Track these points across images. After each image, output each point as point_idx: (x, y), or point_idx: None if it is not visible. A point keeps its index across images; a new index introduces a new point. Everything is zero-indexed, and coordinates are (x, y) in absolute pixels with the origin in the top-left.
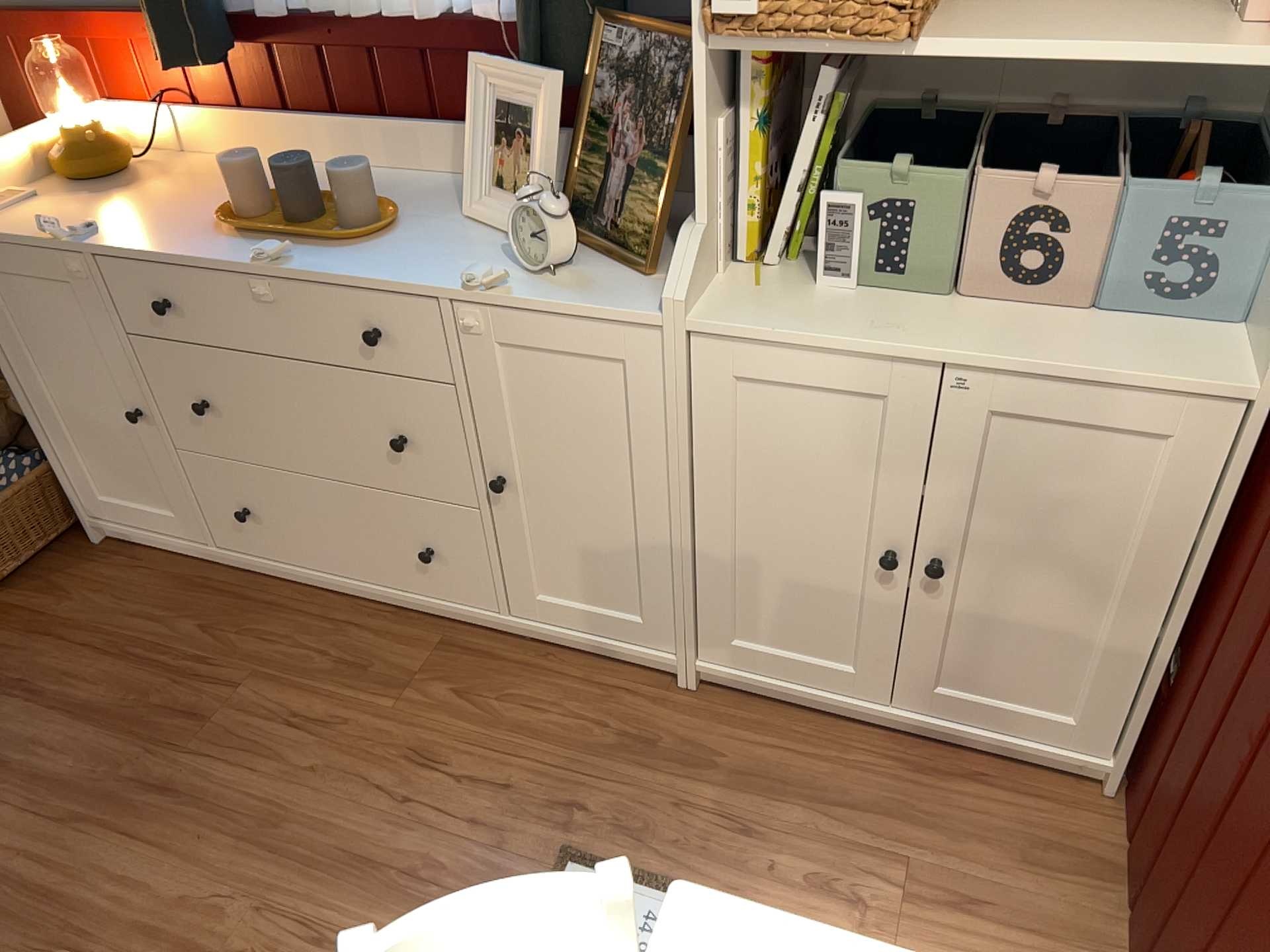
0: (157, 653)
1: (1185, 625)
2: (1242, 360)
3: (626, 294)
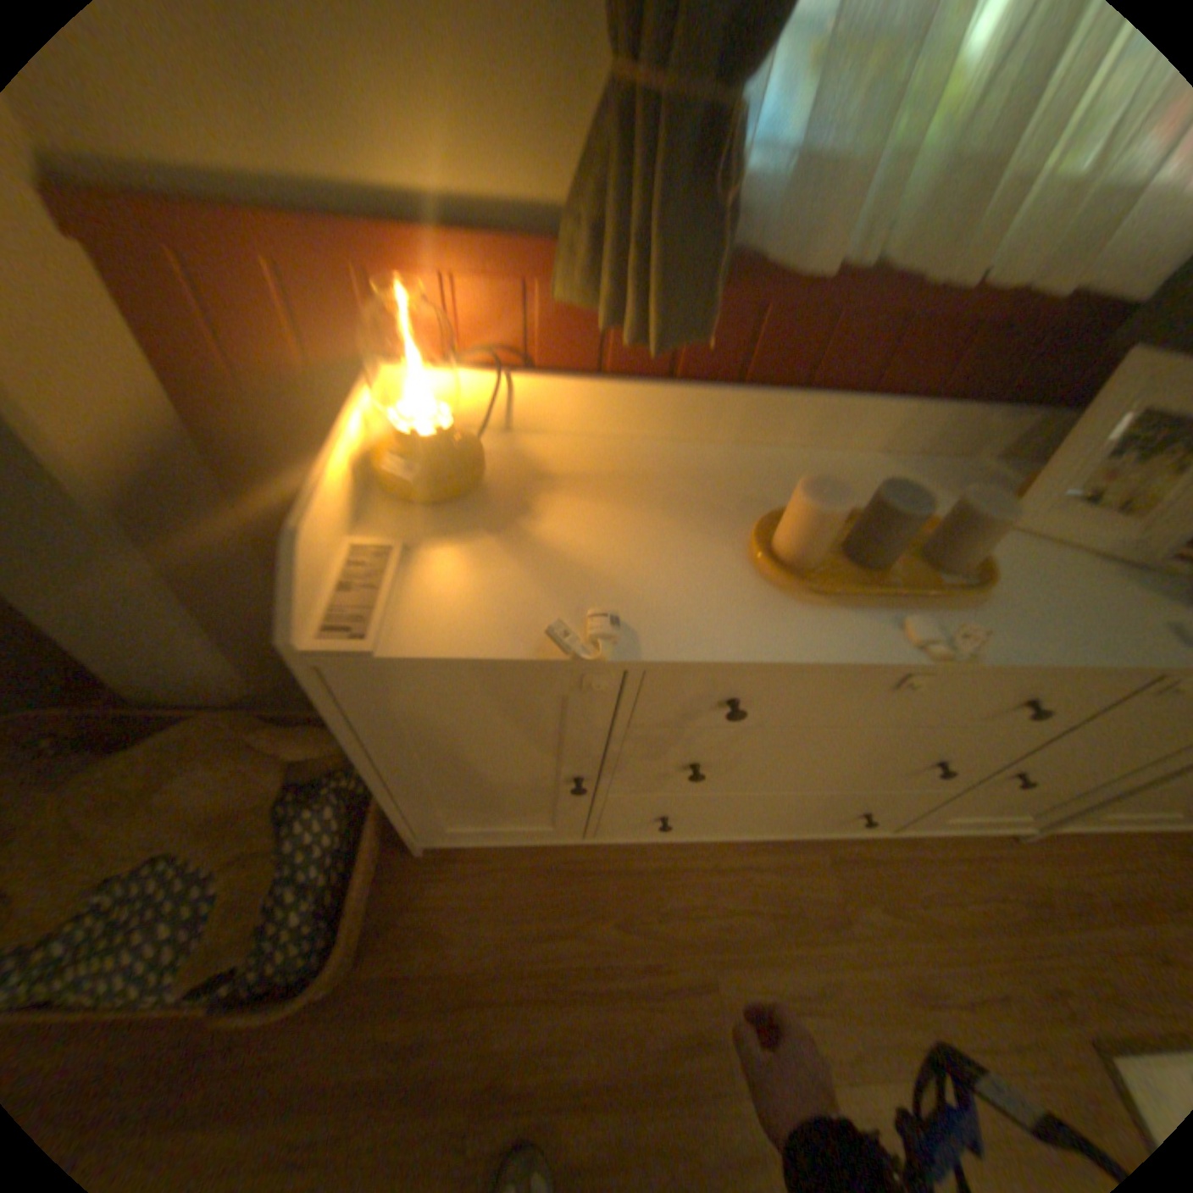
0: (599, 991)
1: None
2: None
3: None
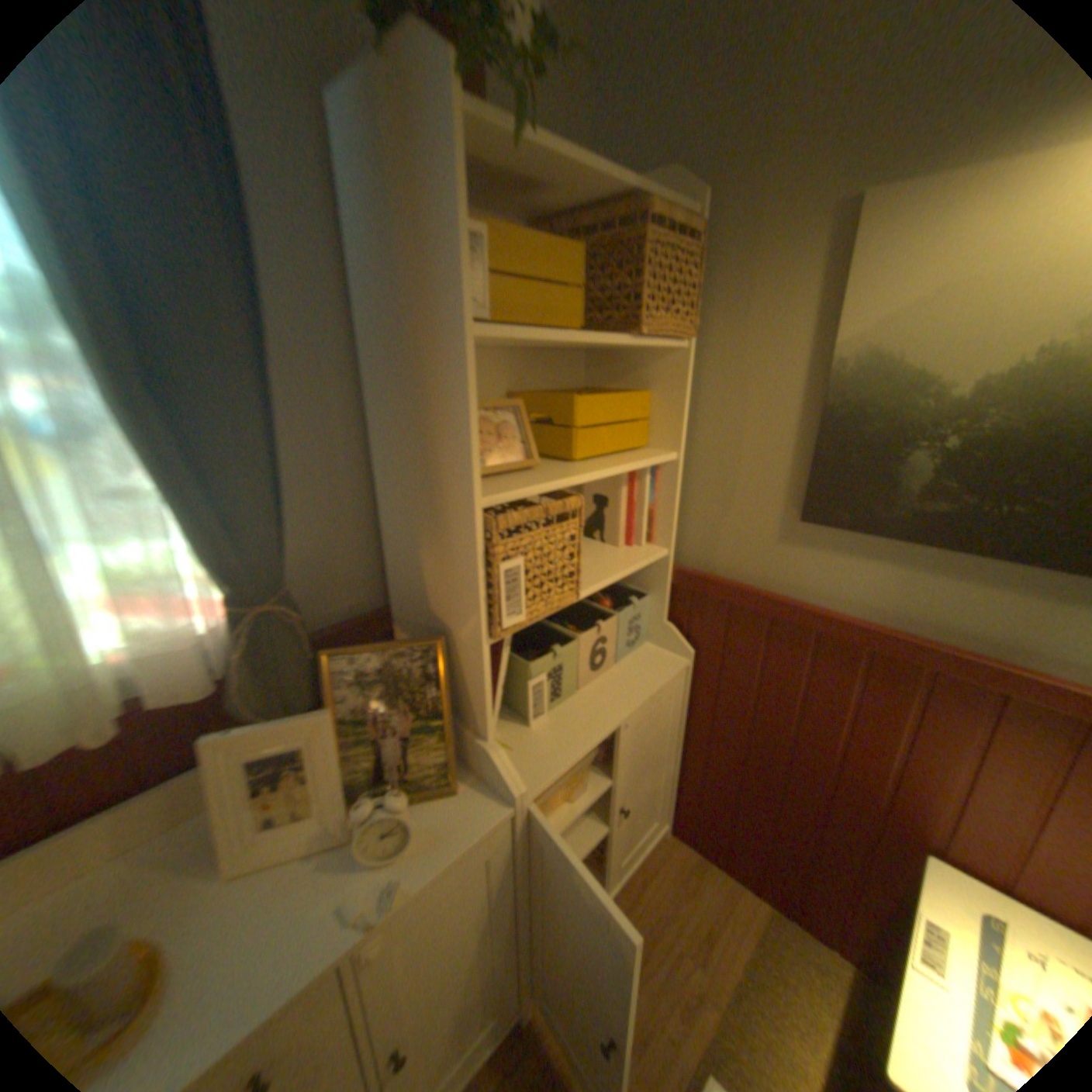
0: None
1: (684, 751)
2: (673, 650)
3: (465, 815)
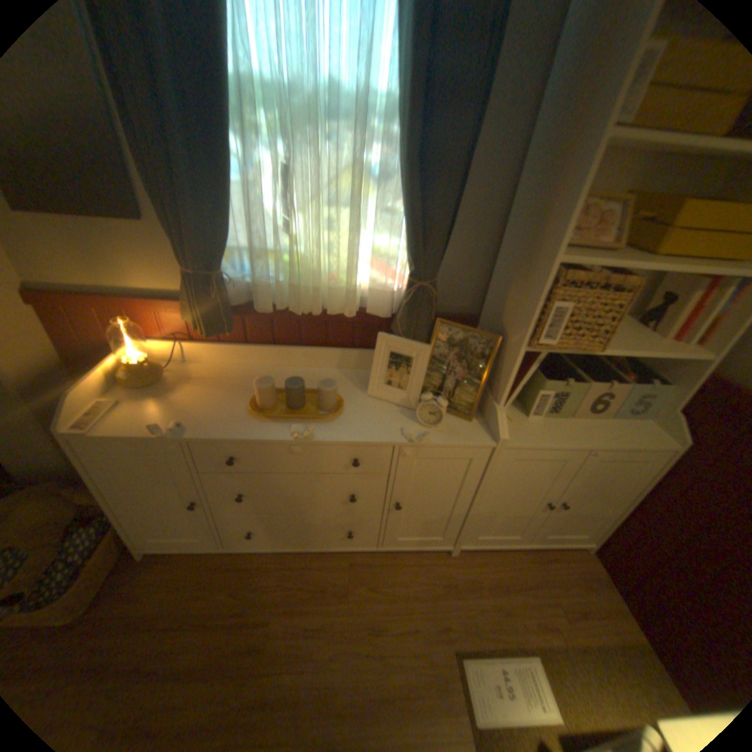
0: (207, 625)
1: (639, 510)
2: (673, 436)
3: (470, 432)
